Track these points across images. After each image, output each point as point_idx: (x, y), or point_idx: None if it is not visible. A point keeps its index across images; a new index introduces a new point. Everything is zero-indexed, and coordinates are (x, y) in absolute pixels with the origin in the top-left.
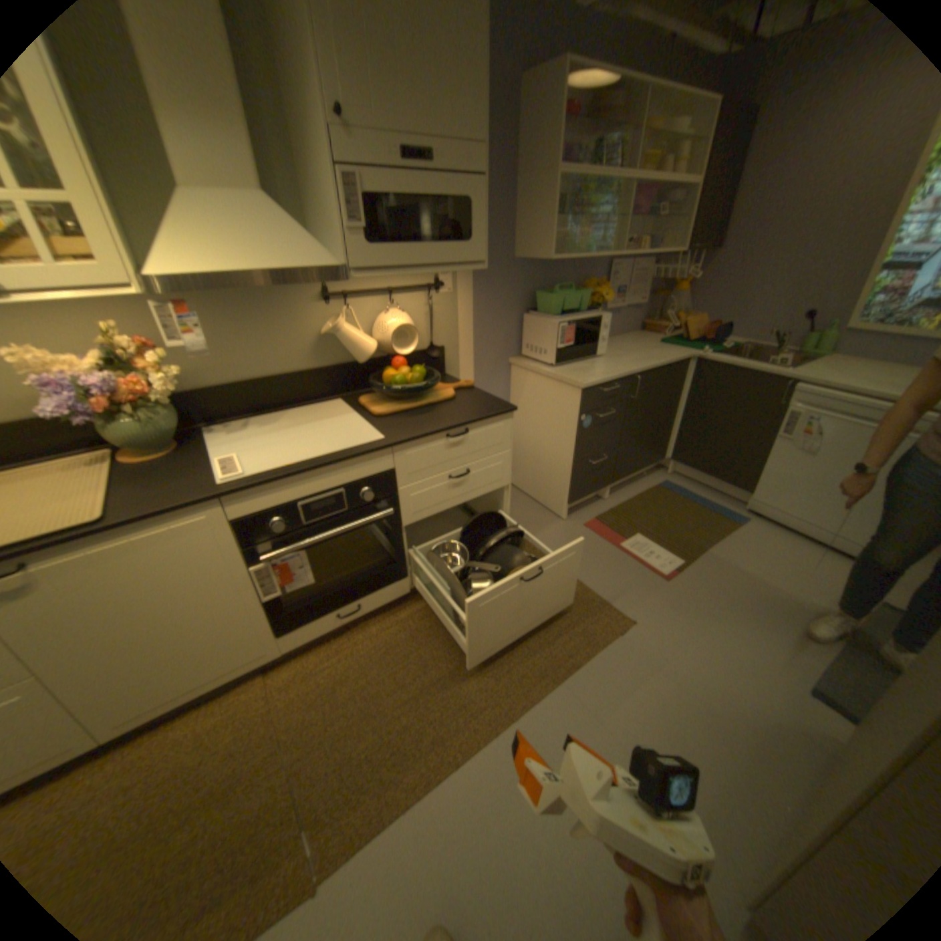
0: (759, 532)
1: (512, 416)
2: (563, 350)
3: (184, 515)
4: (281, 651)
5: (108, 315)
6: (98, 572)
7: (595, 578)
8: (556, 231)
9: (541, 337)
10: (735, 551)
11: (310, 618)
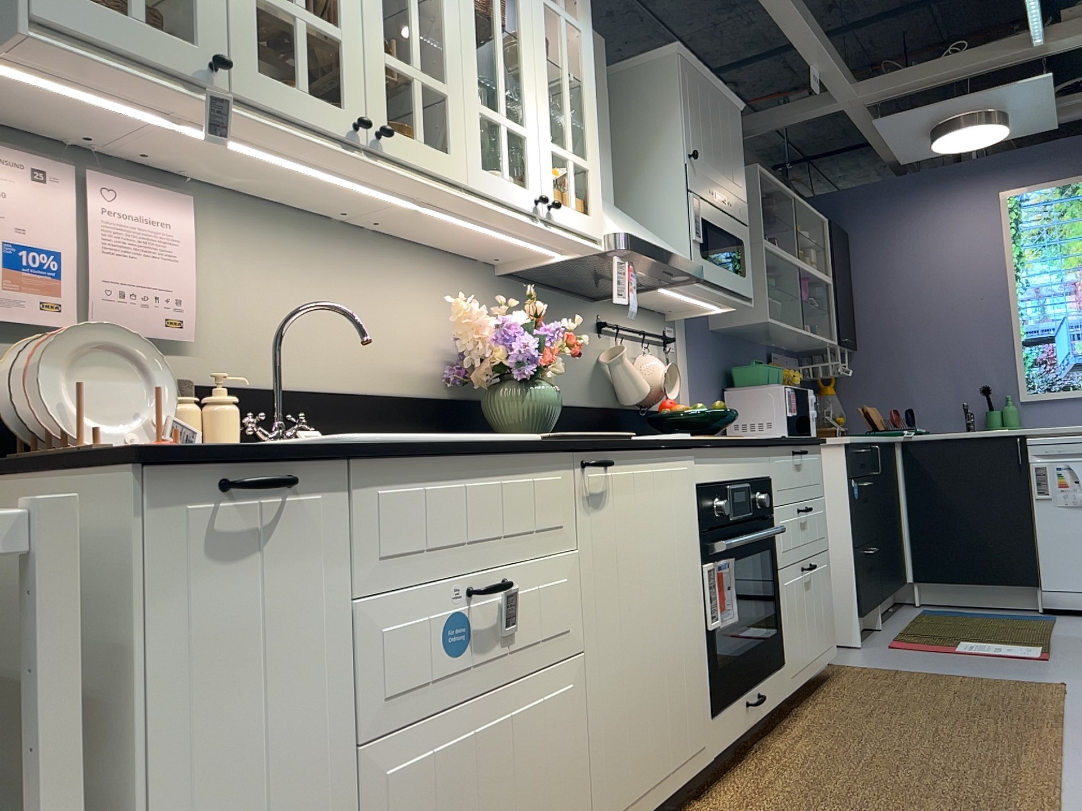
0: (1077, 620)
1: (822, 450)
2: (793, 418)
3: (679, 457)
4: (714, 747)
5: (471, 297)
6: (635, 503)
7: (969, 670)
8: (762, 299)
9: (758, 411)
10: (1075, 633)
11: (731, 693)
